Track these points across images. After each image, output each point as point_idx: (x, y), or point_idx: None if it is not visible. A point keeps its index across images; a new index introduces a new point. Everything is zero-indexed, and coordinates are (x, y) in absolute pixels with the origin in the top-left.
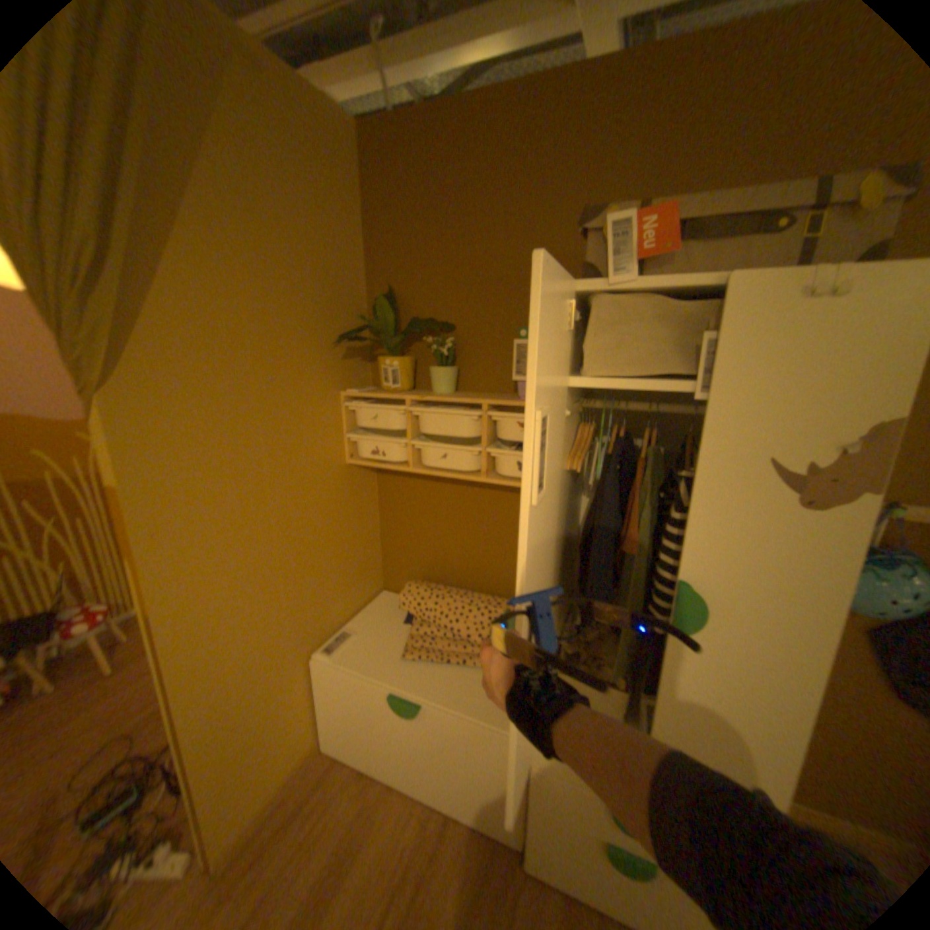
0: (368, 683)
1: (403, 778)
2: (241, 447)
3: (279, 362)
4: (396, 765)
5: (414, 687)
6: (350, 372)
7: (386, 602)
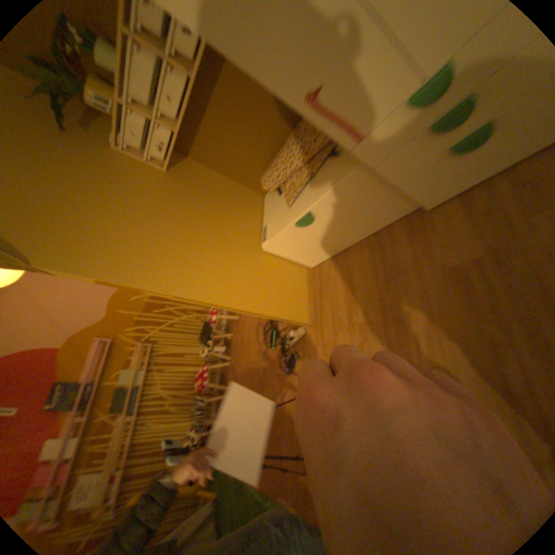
0: (286, 230)
1: (346, 241)
2: (111, 219)
3: (64, 172)
4: (337, 240)
5: (302, 209)
6: (99, 132)
7: (269, 197)
